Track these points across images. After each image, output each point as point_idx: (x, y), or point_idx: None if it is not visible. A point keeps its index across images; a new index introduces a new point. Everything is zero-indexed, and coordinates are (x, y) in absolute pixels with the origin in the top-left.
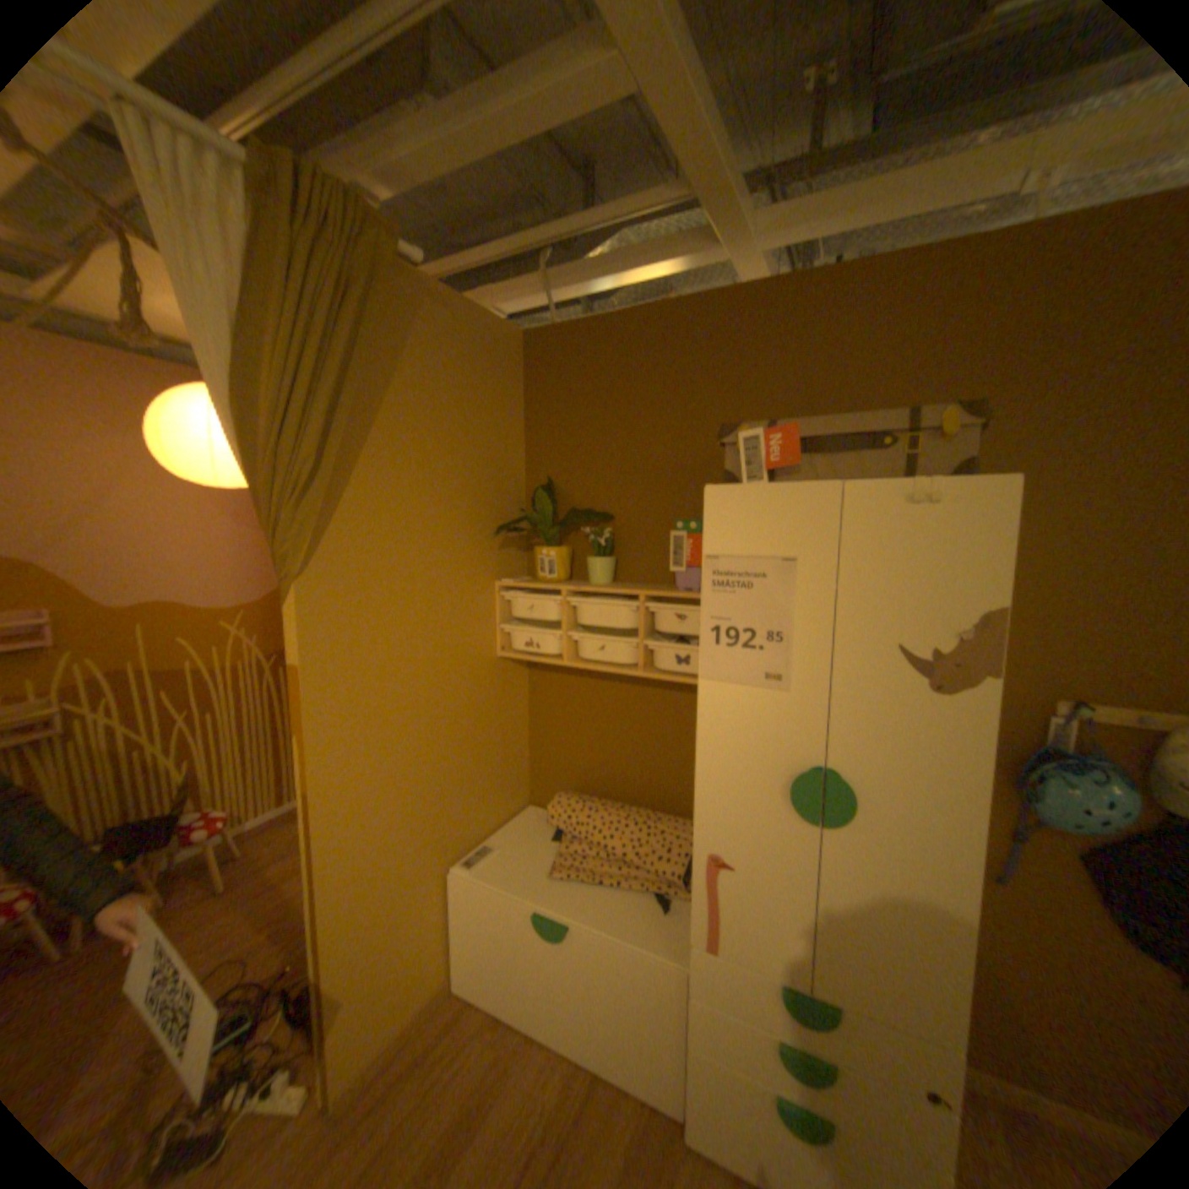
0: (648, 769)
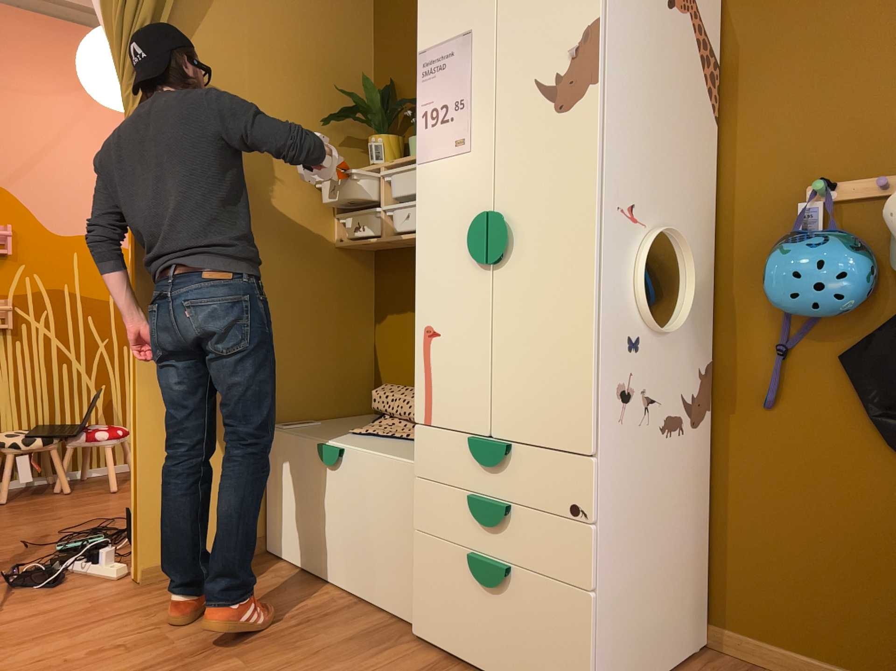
0: None
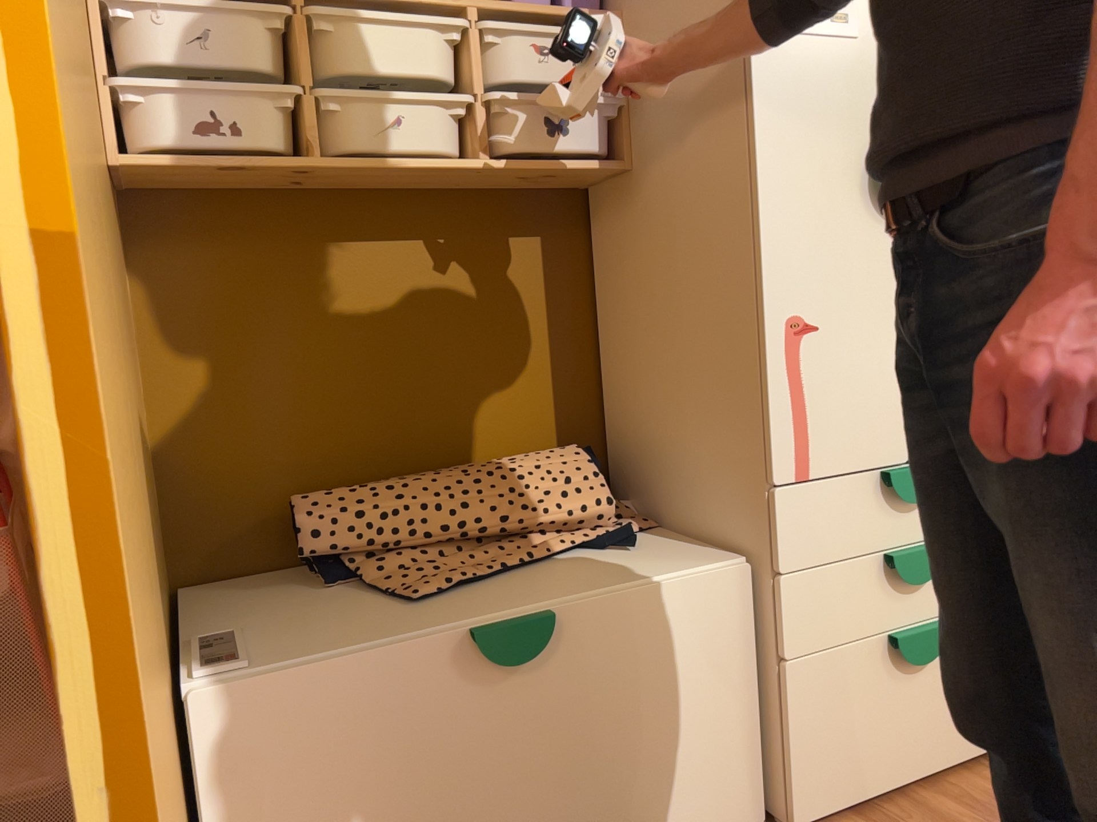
0: (450, 395)
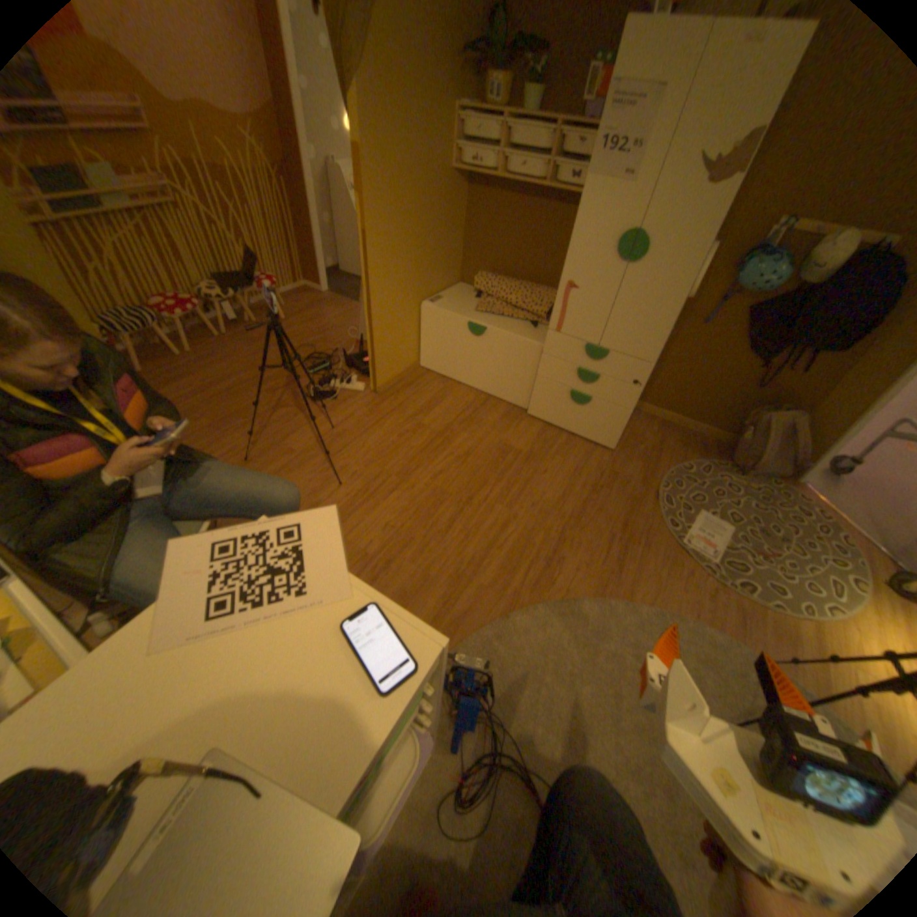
0: (535, 260)
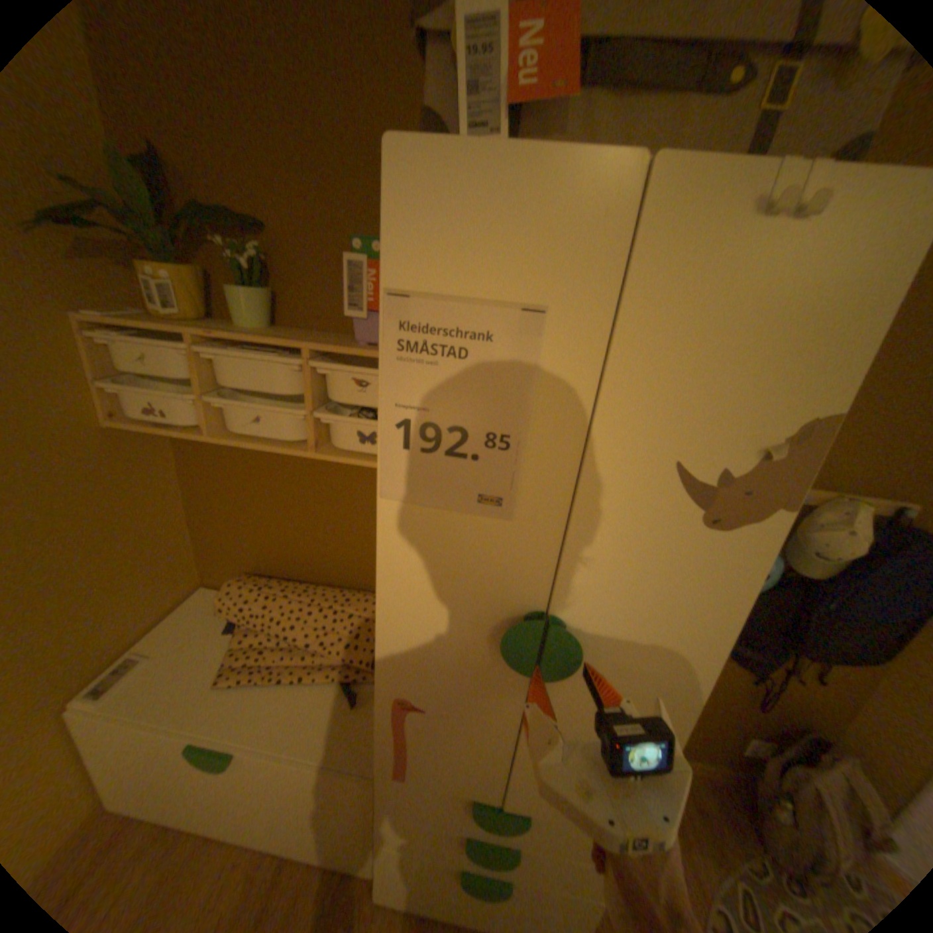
0: (335, 547)
